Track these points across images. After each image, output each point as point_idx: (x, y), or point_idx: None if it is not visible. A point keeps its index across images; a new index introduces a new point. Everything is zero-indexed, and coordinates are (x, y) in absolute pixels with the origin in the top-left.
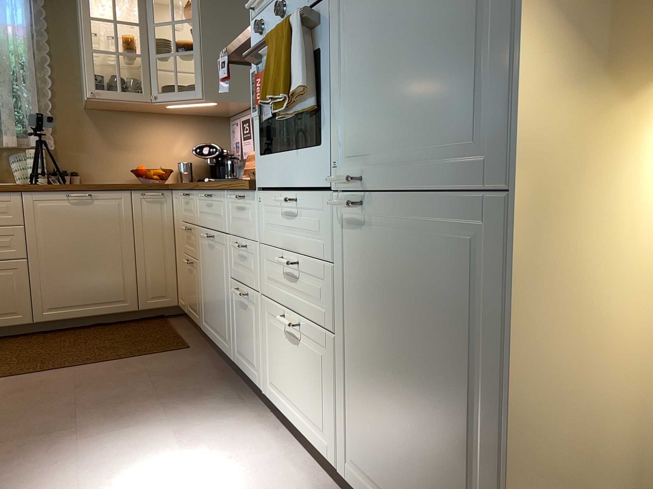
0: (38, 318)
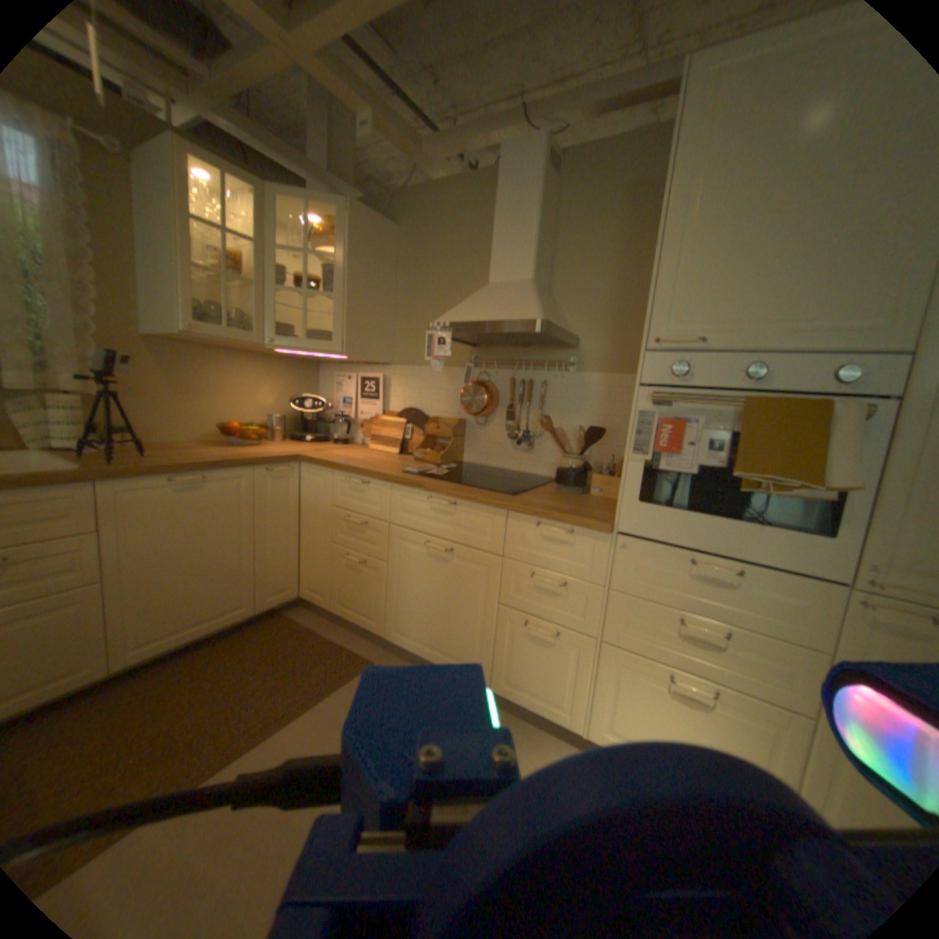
0: (117, 667)
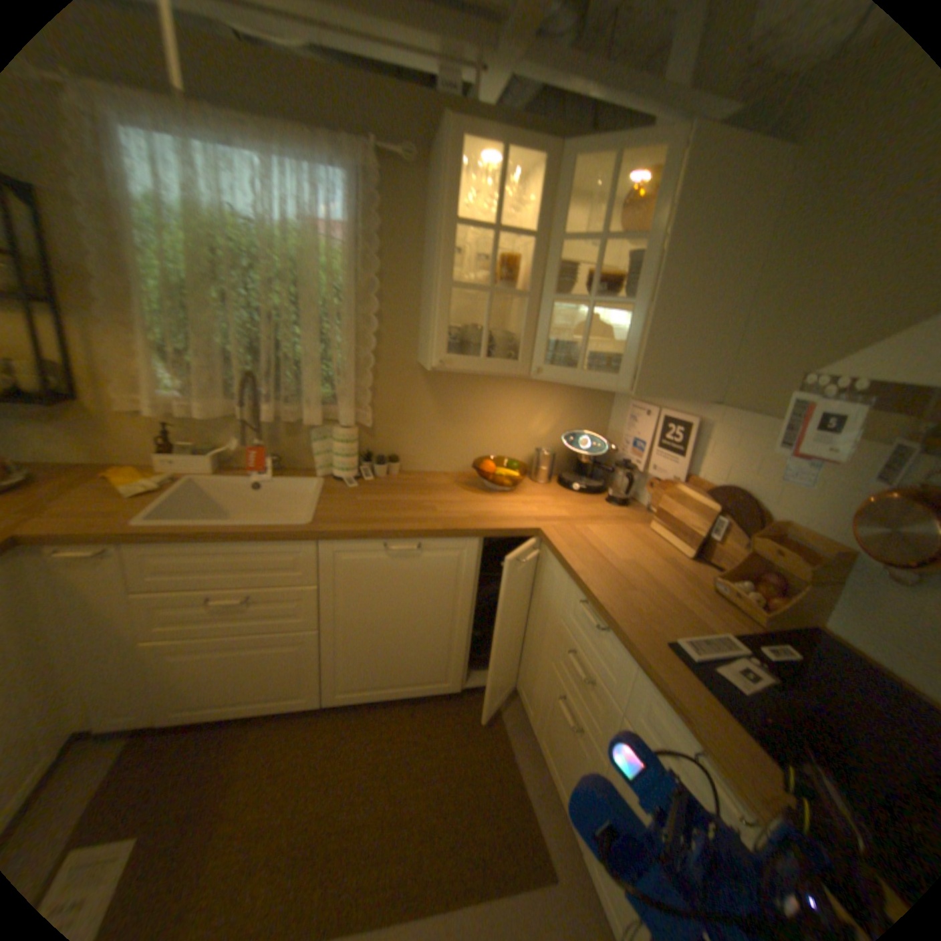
0: (327, 704)
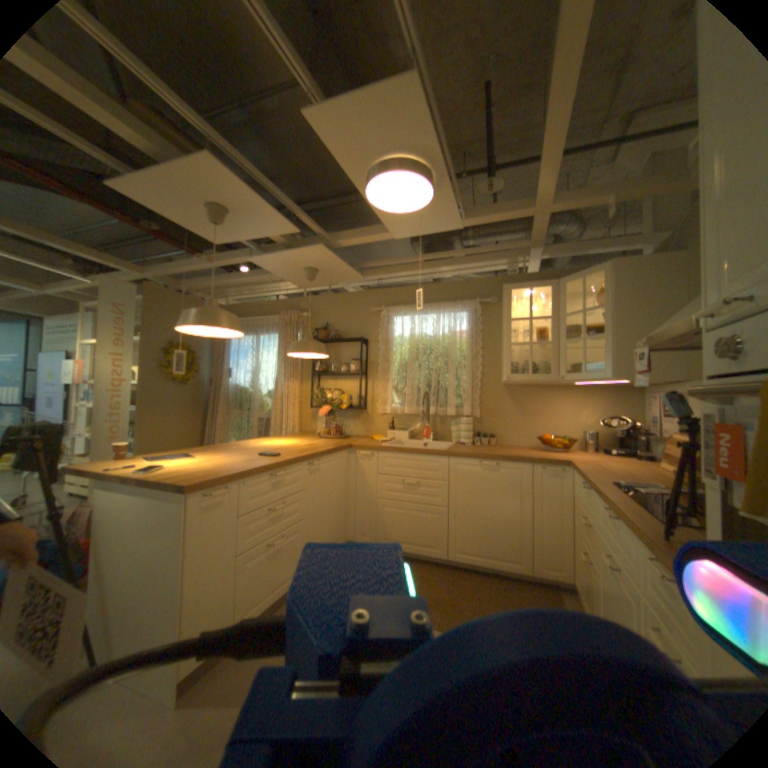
0: (451, 558)
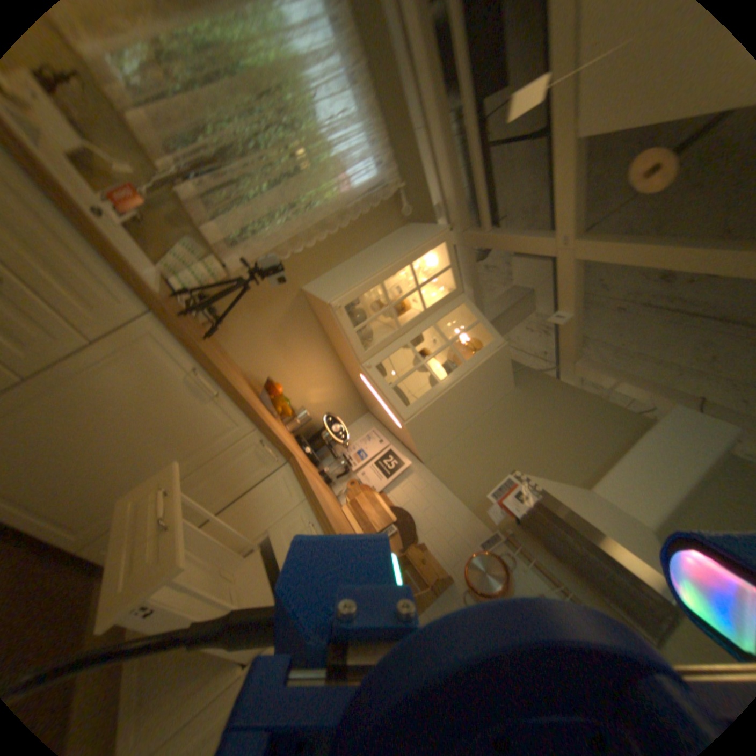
0: None
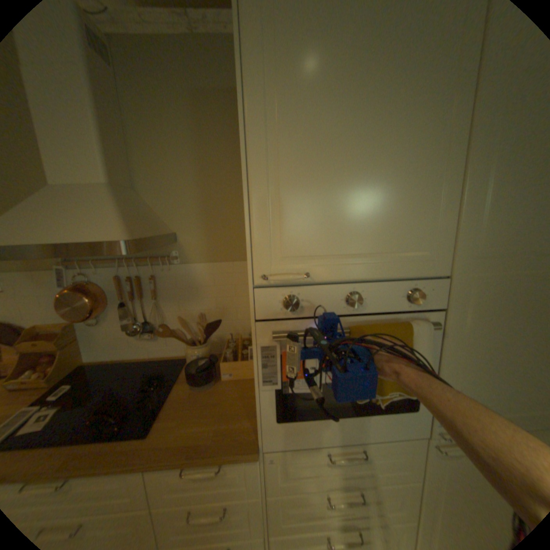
0: None
